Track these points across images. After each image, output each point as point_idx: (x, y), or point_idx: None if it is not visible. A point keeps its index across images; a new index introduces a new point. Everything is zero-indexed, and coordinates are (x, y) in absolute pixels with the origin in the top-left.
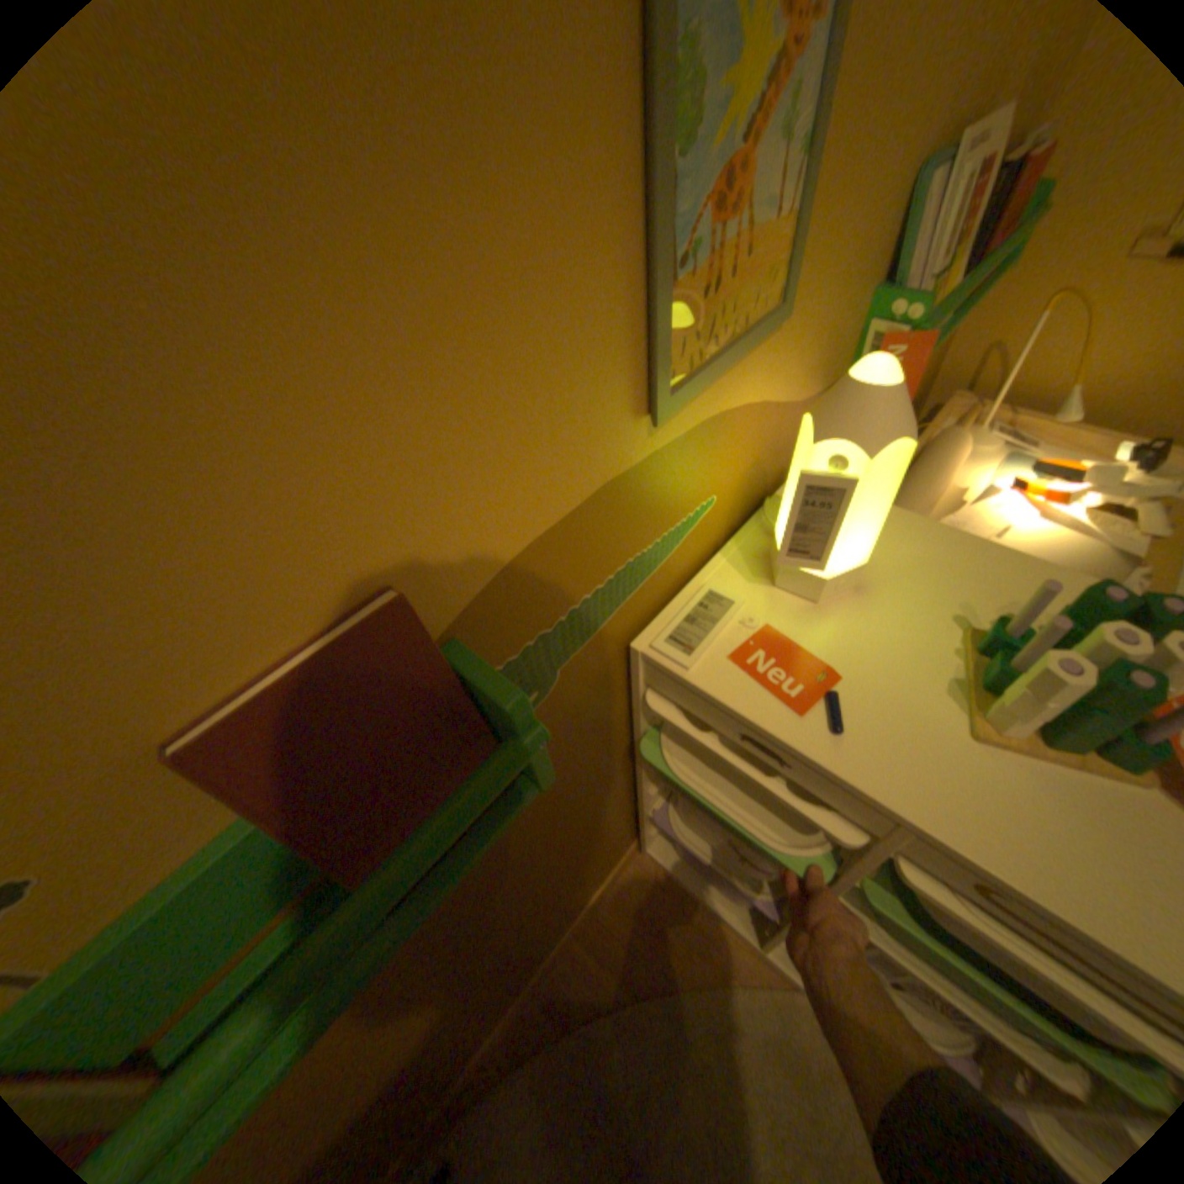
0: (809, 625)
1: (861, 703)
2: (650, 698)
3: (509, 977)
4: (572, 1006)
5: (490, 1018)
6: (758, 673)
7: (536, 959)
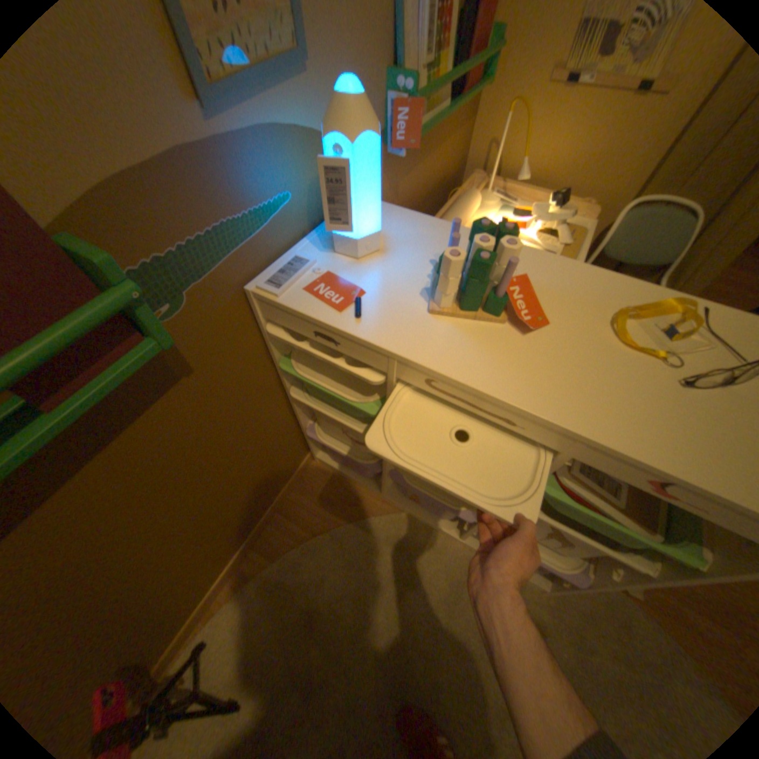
0: (352, 270)
1: (374, 303)
2: (273, 332)
3: (226, 529)
4: (276, 546)
5: (219, 557)
6: (319, 295)
7: (247, 521)
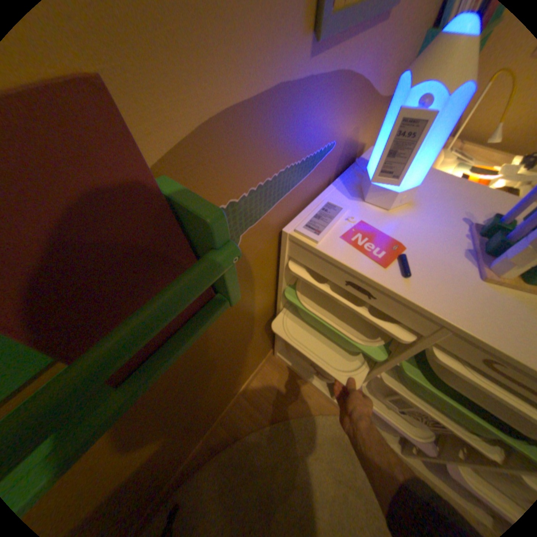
0: (385, 221)
1: (418, 261)
2: (289, 267)
3: (208, 415)
4: (240, 427)
5: (199, 435)
6: (358, 245)
7: (222, 406)
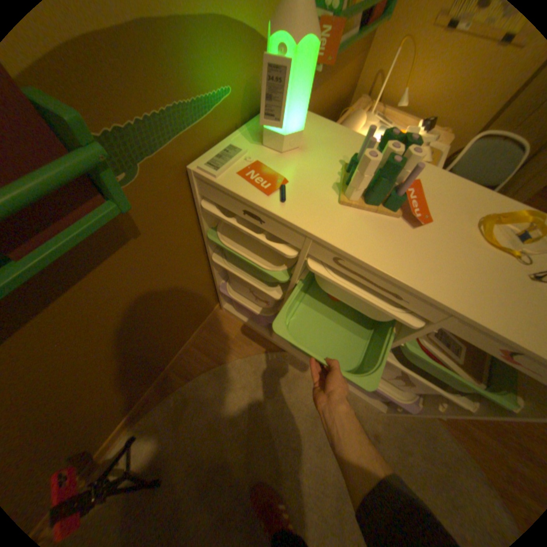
0: (277, 162)
1: (295, 191)
2: (206, 208)
3: (154, 357)
4: (190, 371)
5: (148, 377)
6: (250, 179)
7: (170, 351)
